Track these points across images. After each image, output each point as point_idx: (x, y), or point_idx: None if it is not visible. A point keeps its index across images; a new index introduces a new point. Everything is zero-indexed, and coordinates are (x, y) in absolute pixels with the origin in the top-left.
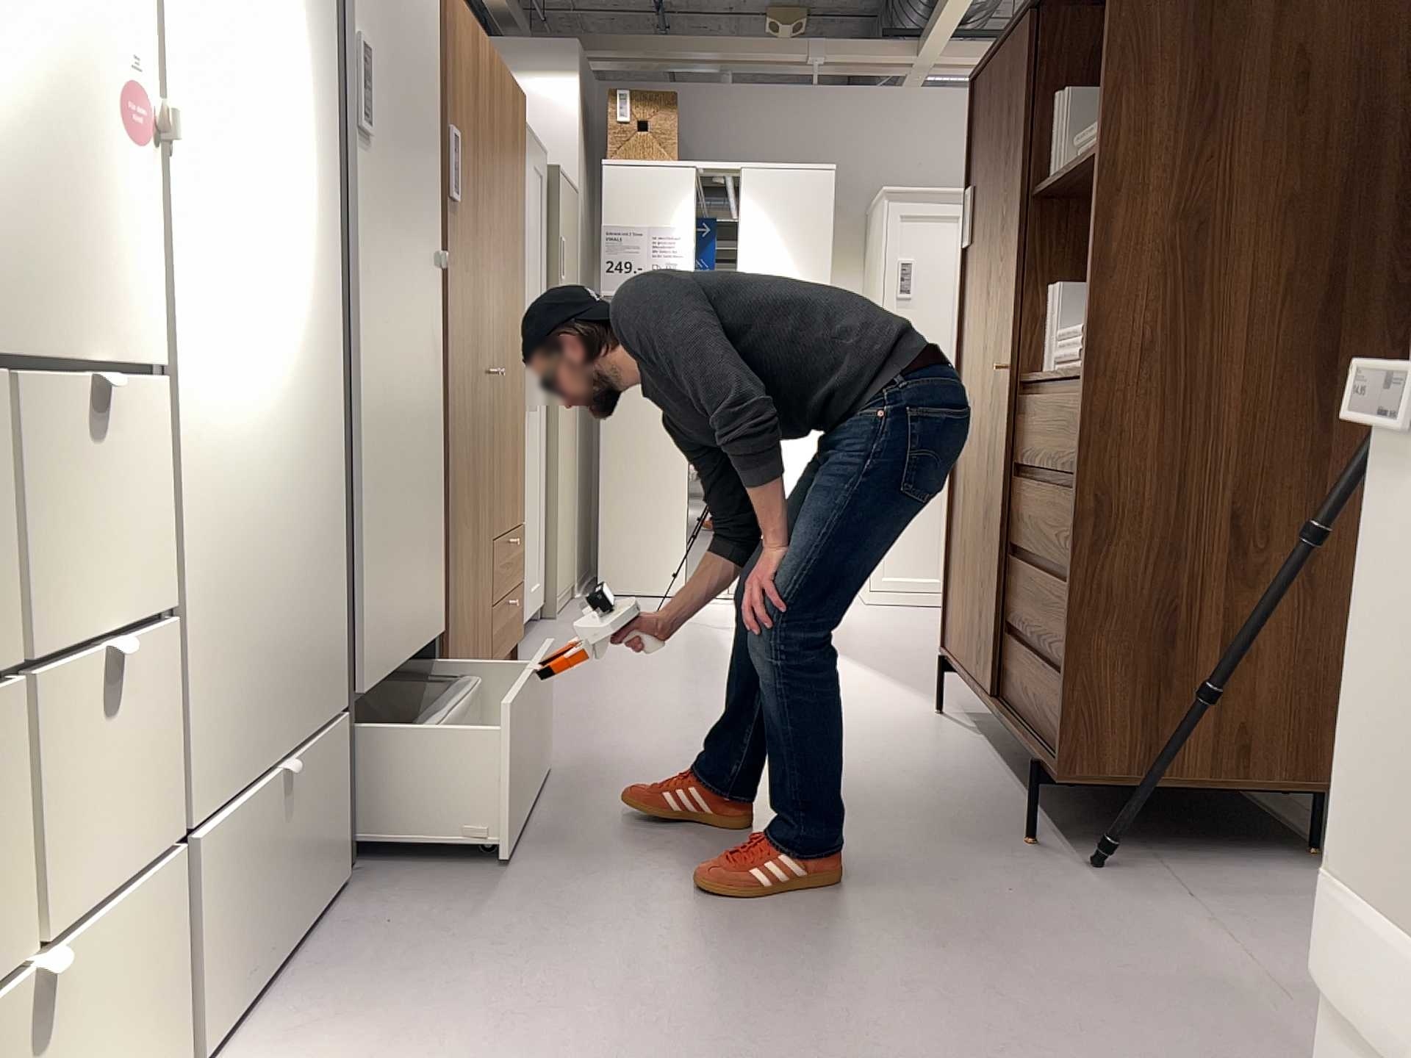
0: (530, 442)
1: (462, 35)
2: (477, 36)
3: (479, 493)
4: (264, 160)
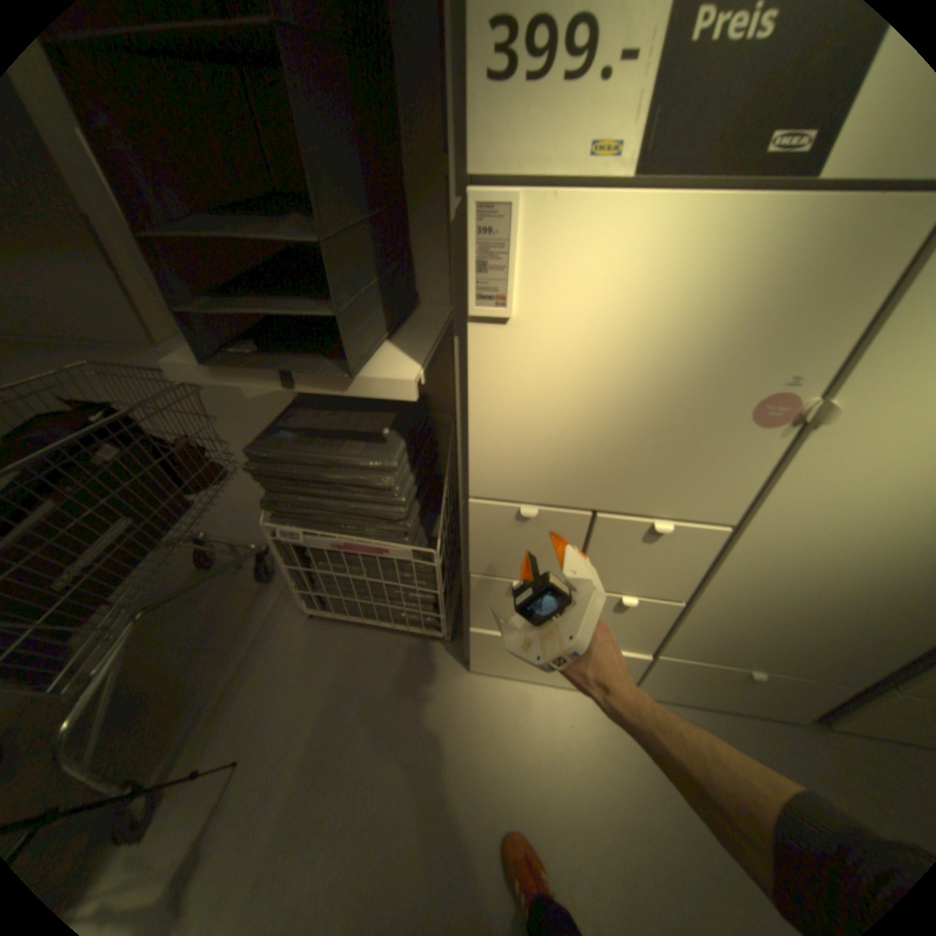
0: None
1: None
2: None
3: None
4: None
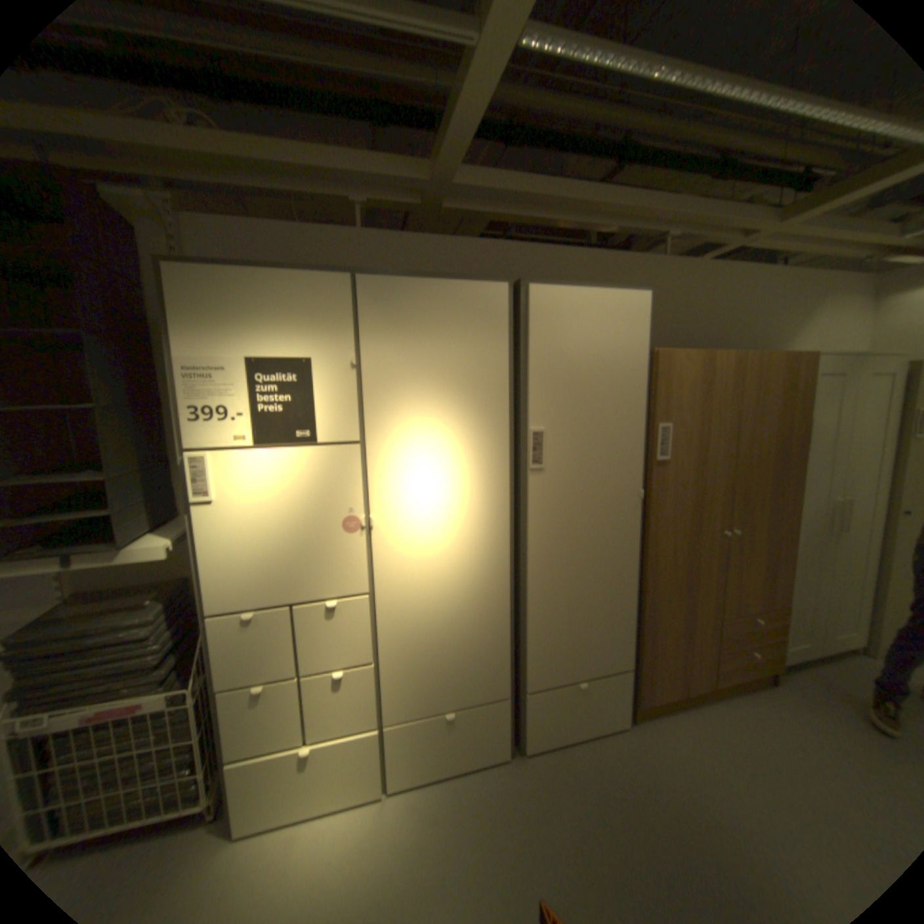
0: (844, 551)
1: (685, 368)
2: (711, 358)
3: (701, 600)
4: (444, 509)
